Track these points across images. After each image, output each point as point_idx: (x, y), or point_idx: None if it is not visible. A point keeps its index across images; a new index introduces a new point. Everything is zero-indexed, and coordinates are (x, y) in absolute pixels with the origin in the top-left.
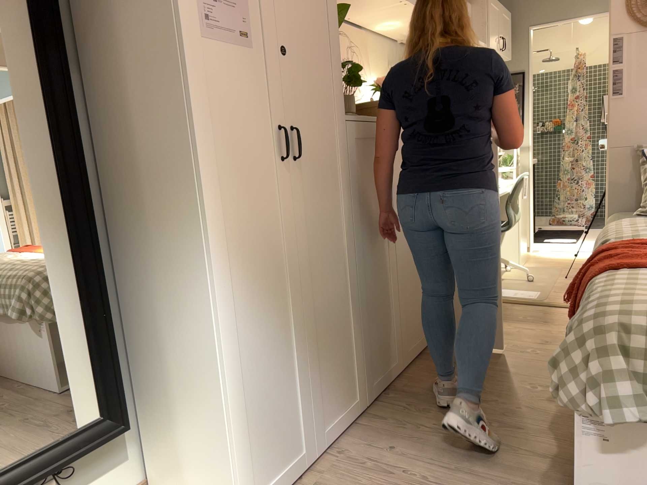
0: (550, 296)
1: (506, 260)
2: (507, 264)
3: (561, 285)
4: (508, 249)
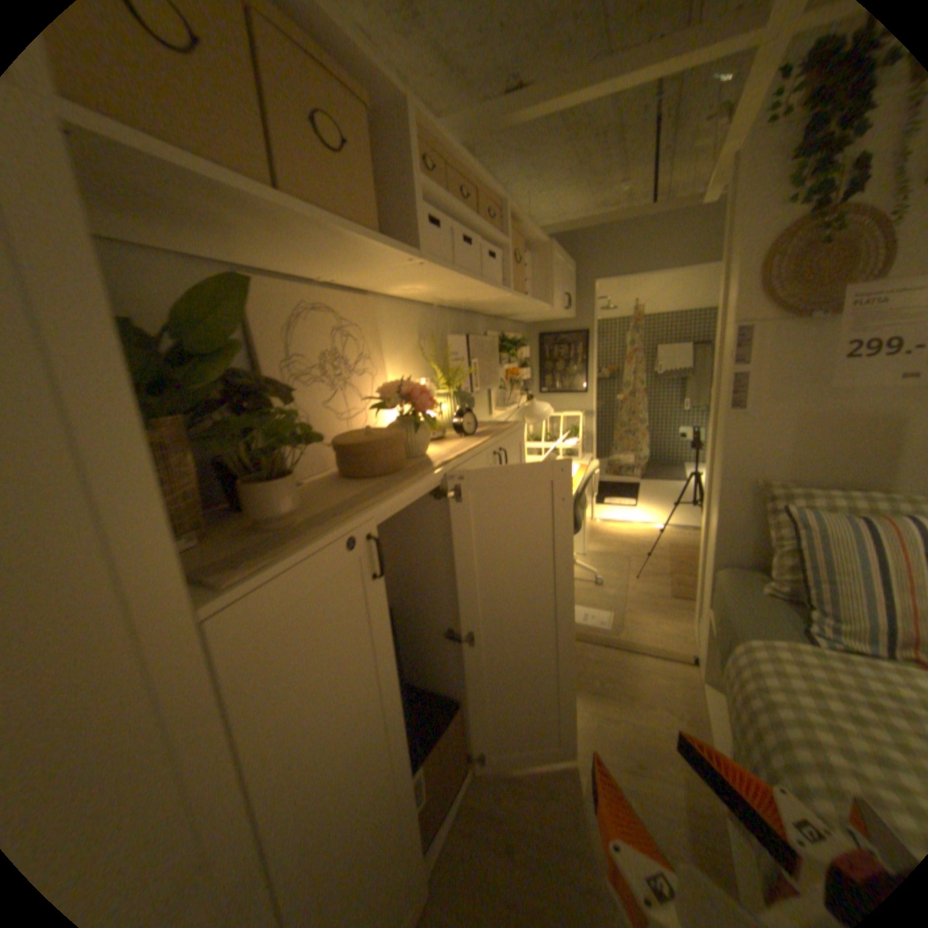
0: (624, 623)
1: None
2: None
3: (633, 595)
4: None
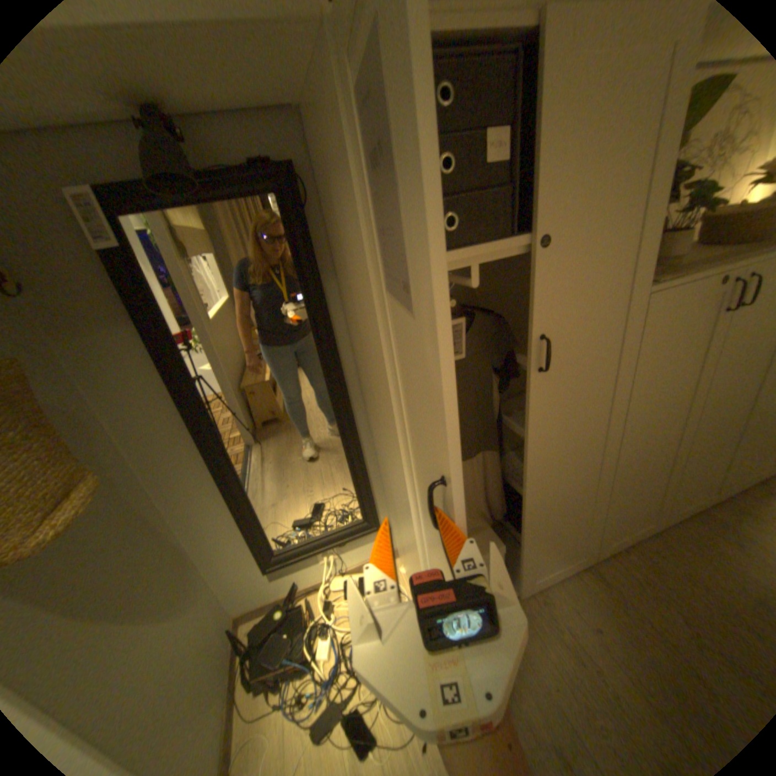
0: None
1: None
2: None
3: None
4: None
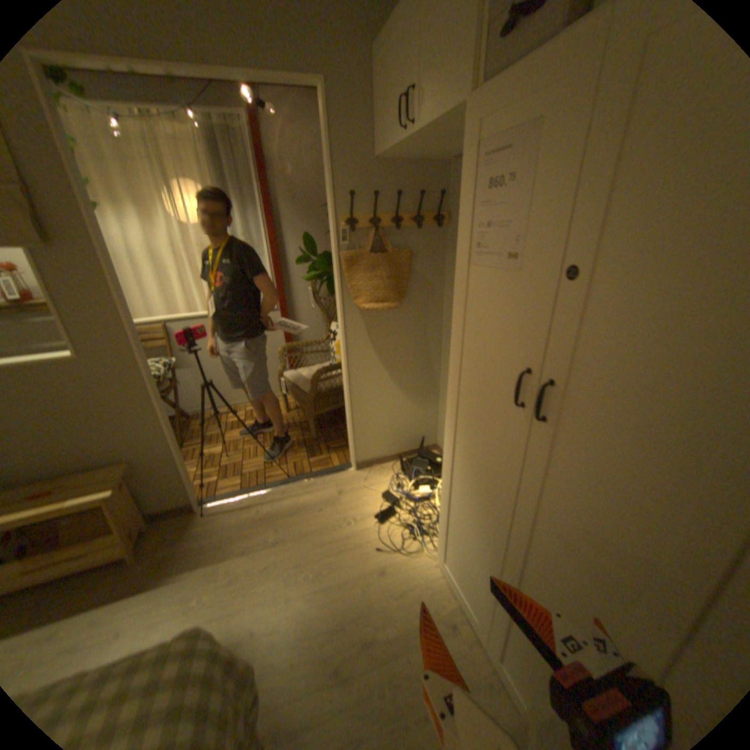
0: None
1: None
2: None
3: None
4: None
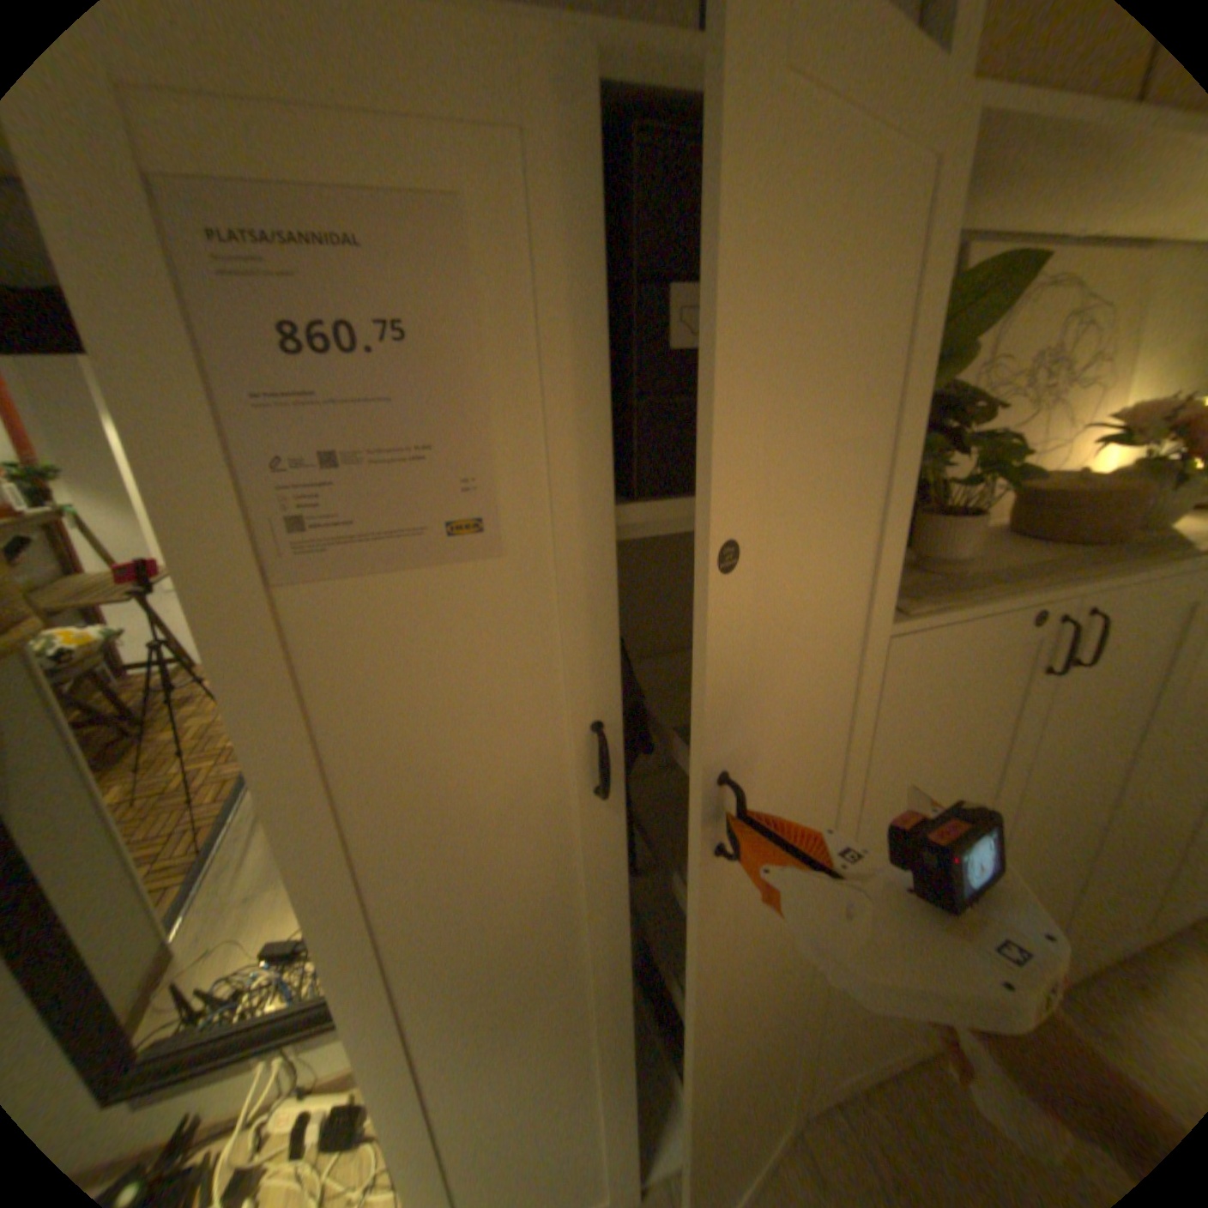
0: None
1: None
2: None
3: None
4: None
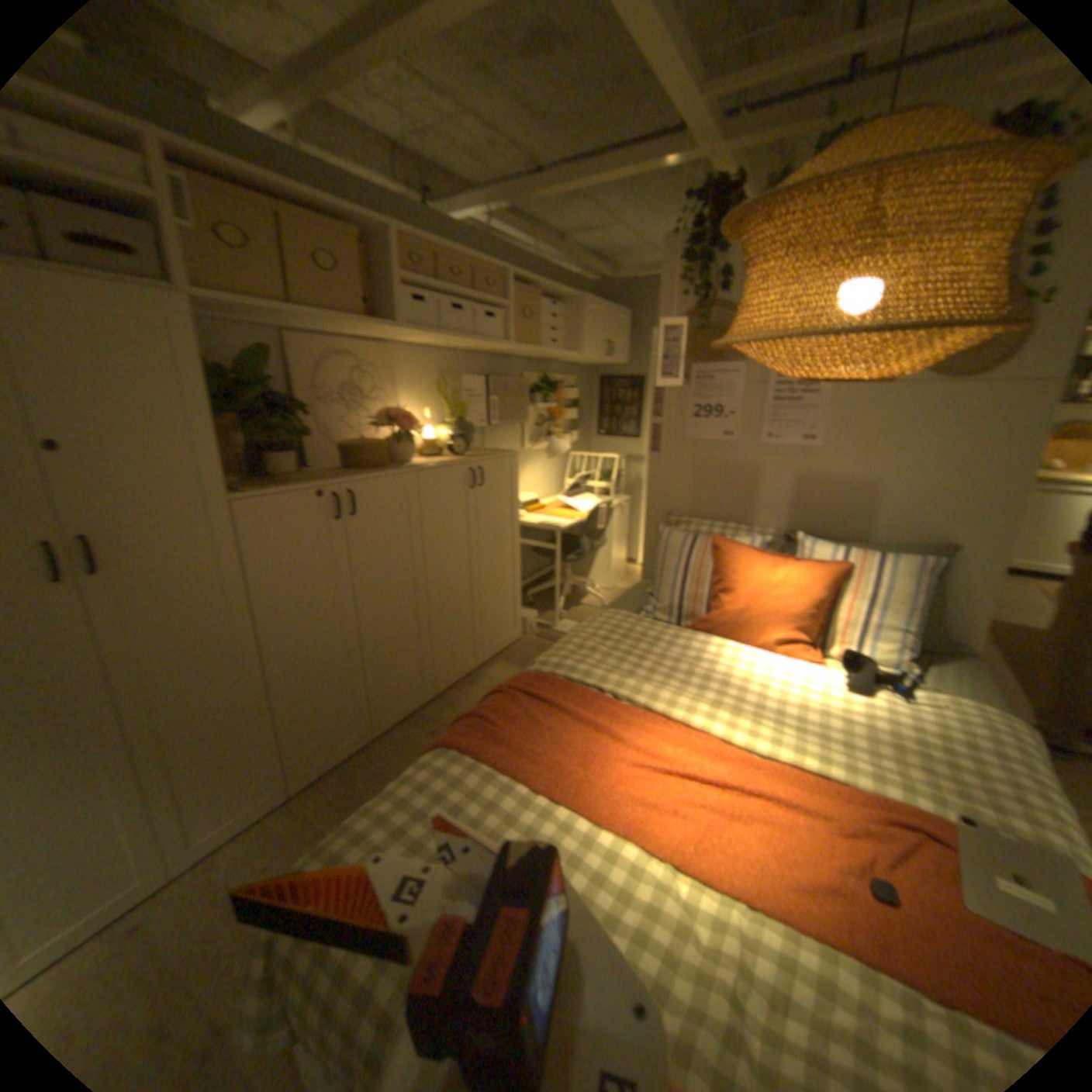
0: None
1: (591, 581)
2: (593, 585)
3: None
4: (597, 569)
